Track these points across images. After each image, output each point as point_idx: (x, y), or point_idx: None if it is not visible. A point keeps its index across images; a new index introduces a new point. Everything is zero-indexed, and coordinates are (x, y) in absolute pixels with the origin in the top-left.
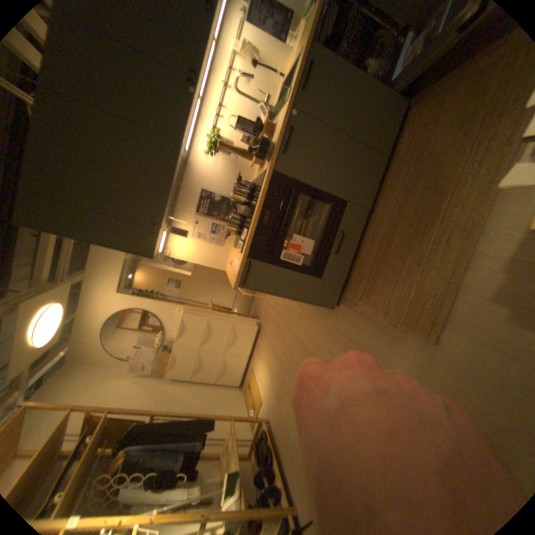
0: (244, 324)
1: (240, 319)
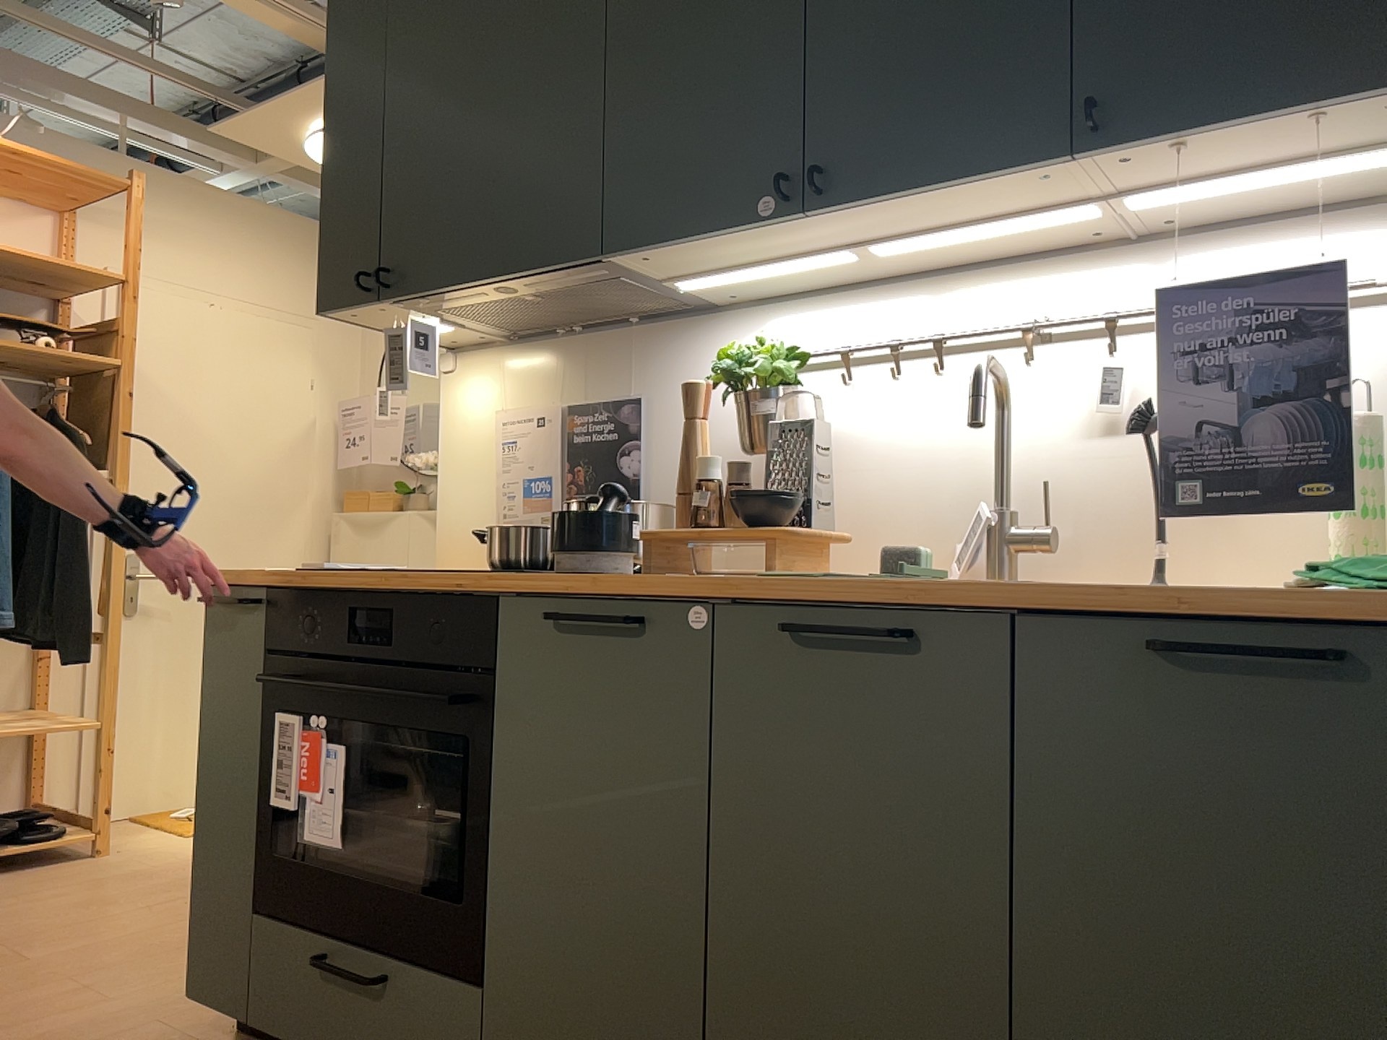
0: None
1: None
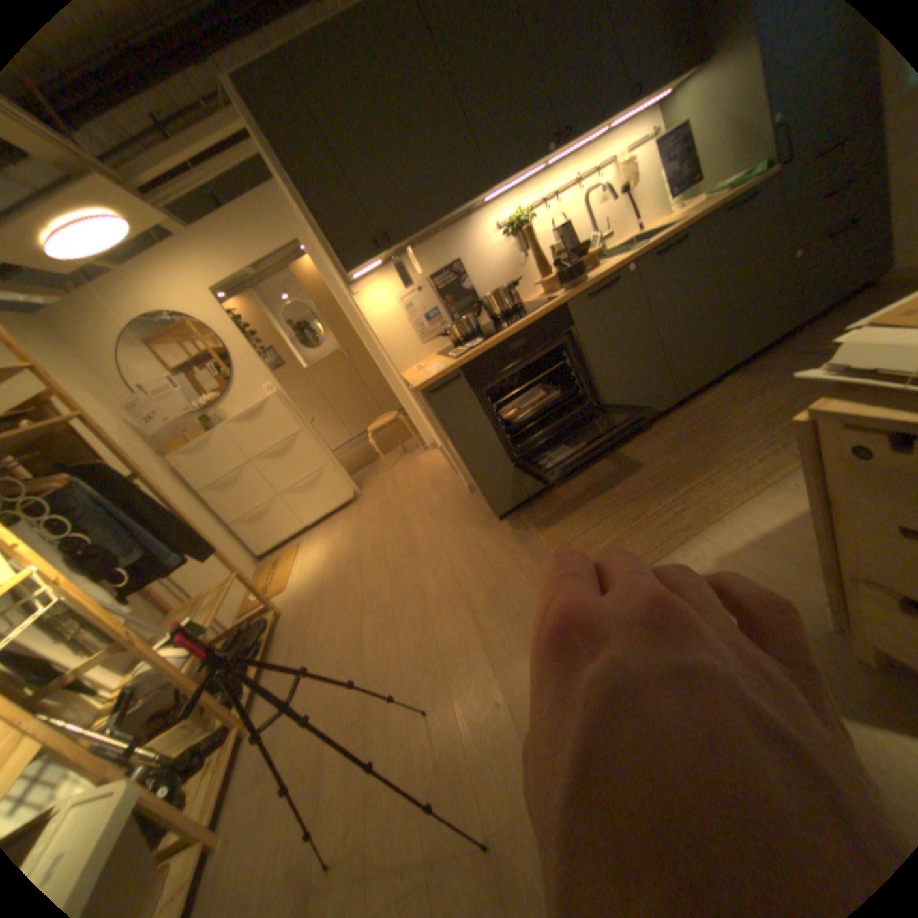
0: (339, 480)
1: (337, 471)
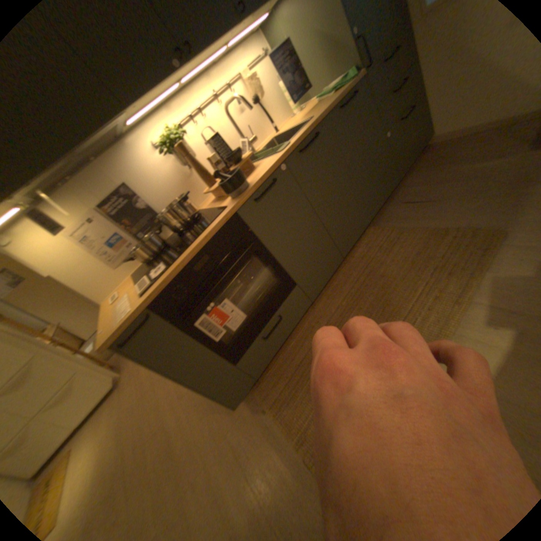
0: (94, 378)
1: (91, 369)
